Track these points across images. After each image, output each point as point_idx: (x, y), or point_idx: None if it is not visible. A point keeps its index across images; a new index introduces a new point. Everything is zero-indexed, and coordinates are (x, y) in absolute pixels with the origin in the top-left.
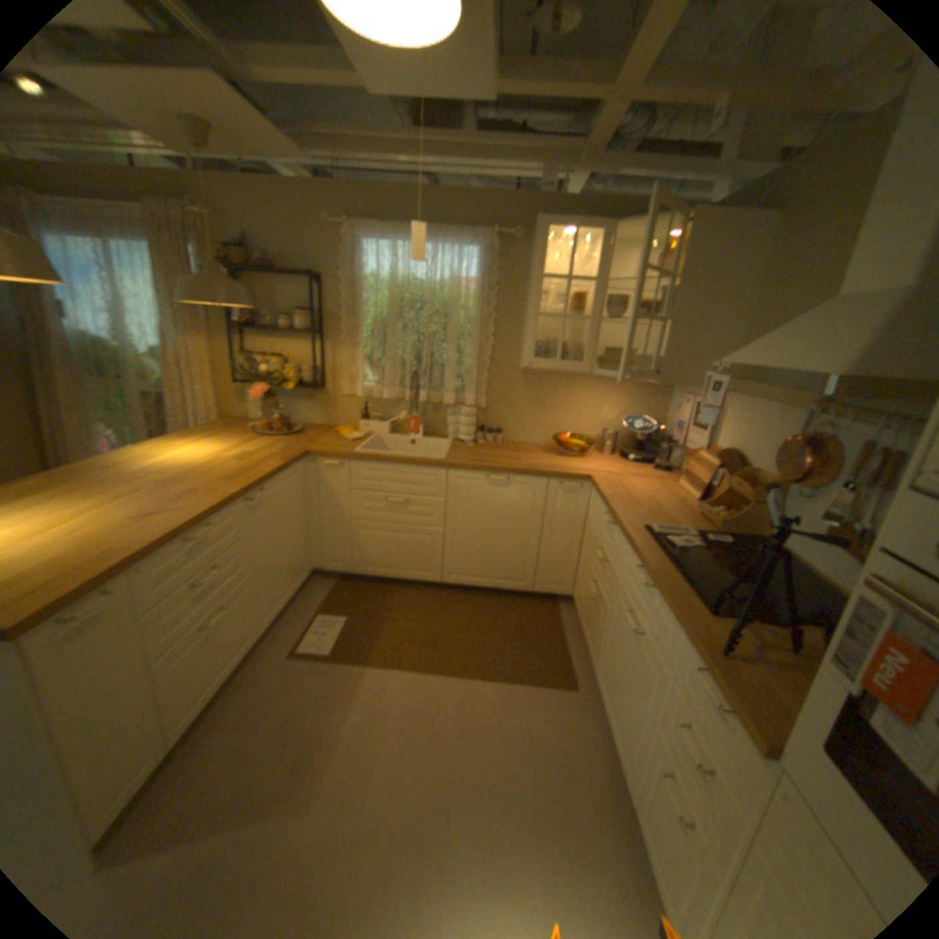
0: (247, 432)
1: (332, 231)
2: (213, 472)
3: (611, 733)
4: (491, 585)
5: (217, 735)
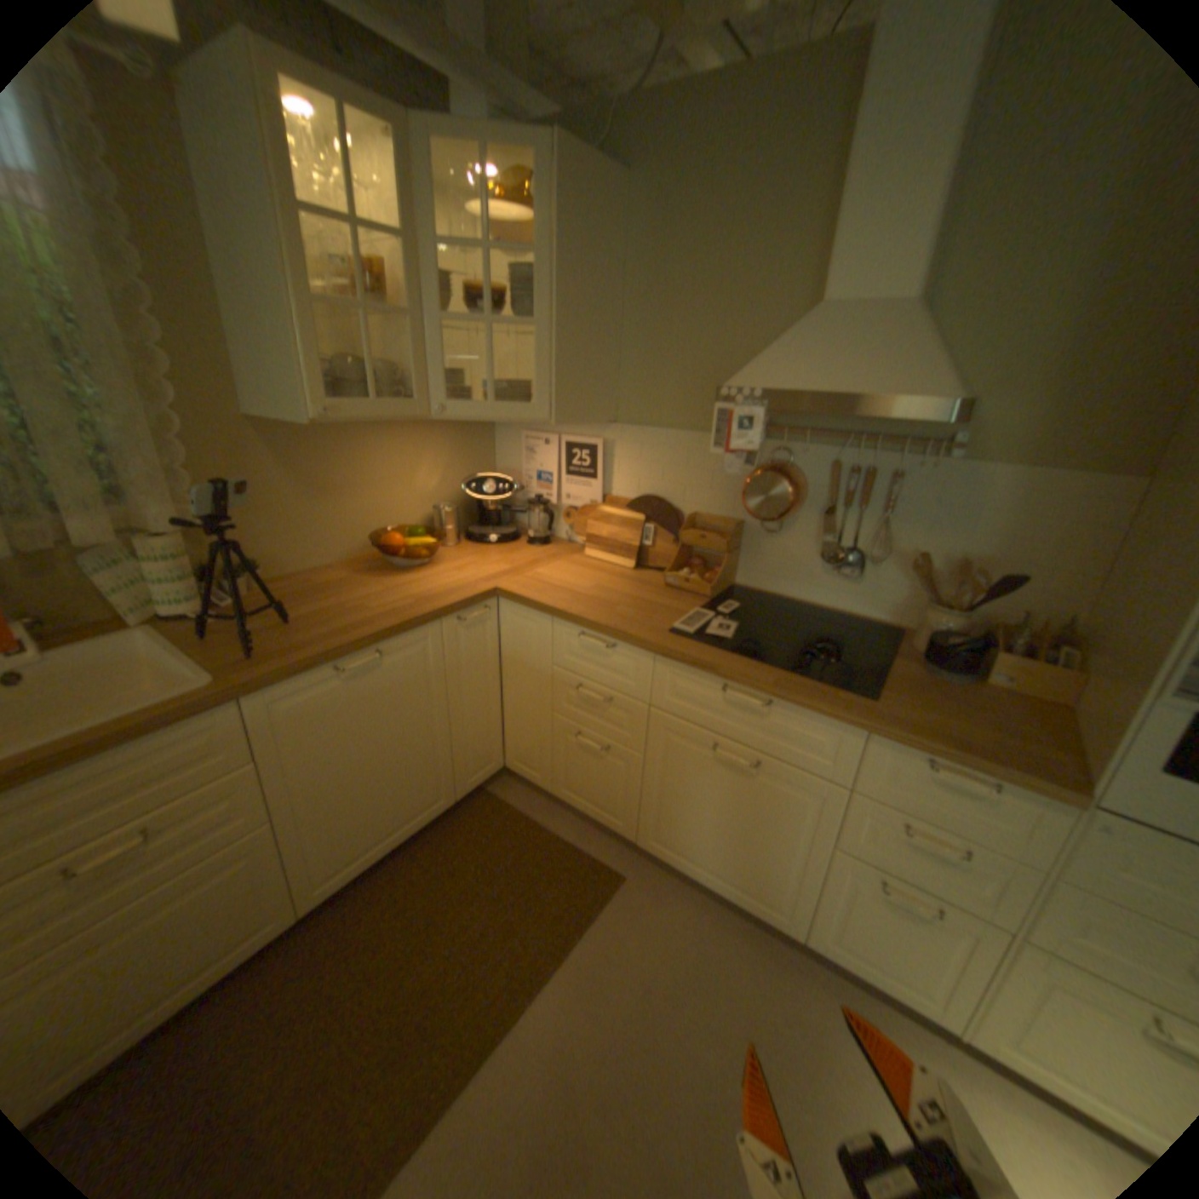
0: None
1: None
2: None
3: (711, 891)
4: (396, 842)
5: None
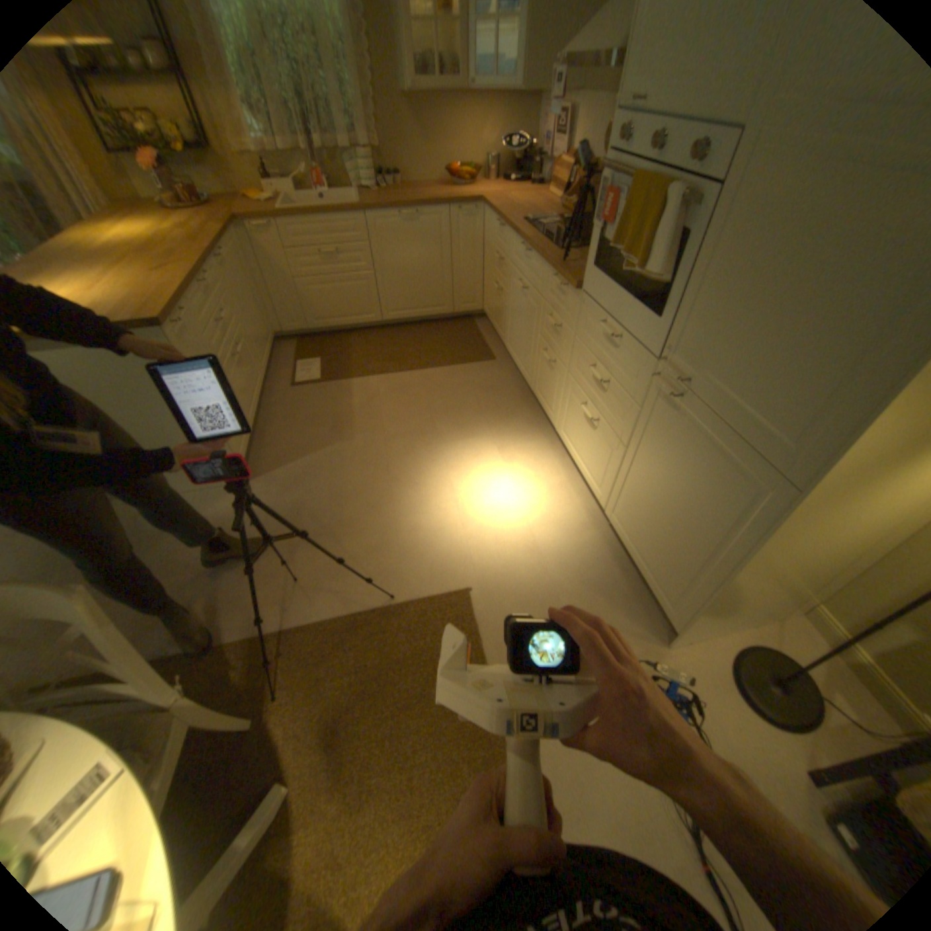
0: (156, 209)
1: None
2: (170, 238)
3: (516, 368)
4: (421, 314)
5: (272, 426)
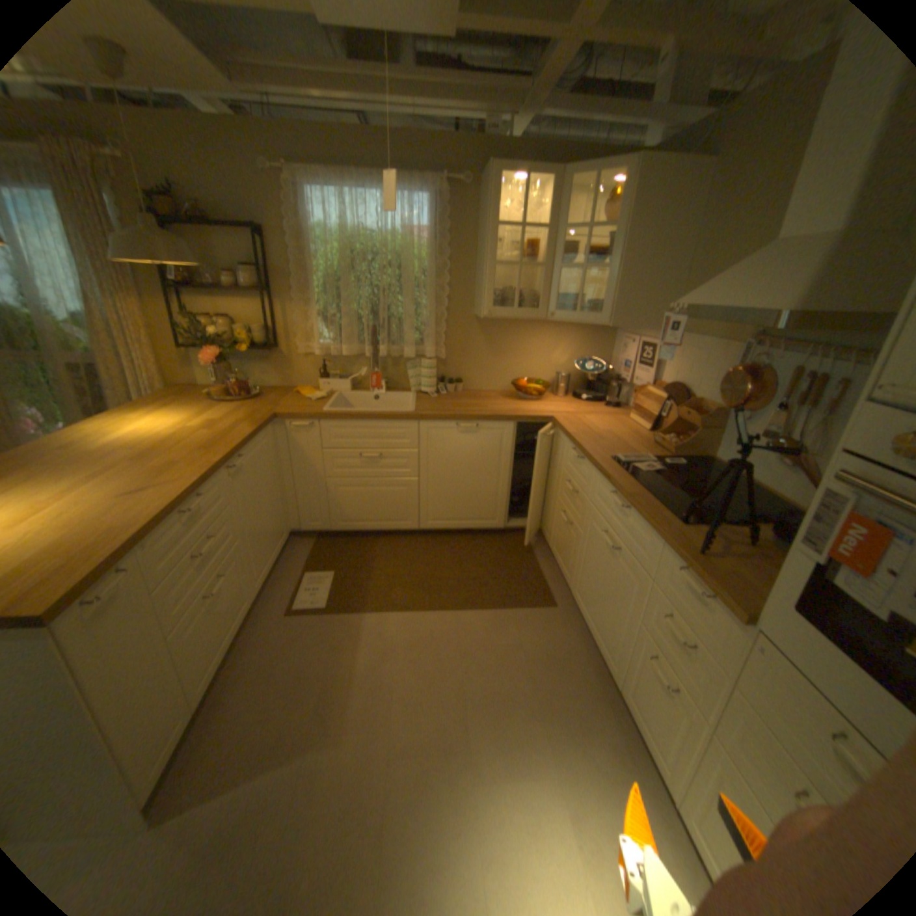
0: (204, 399)
1: (271, 176)
2: (187, 442)
3: (592, 636)
4: (467, 525)
5: (235, 692)
